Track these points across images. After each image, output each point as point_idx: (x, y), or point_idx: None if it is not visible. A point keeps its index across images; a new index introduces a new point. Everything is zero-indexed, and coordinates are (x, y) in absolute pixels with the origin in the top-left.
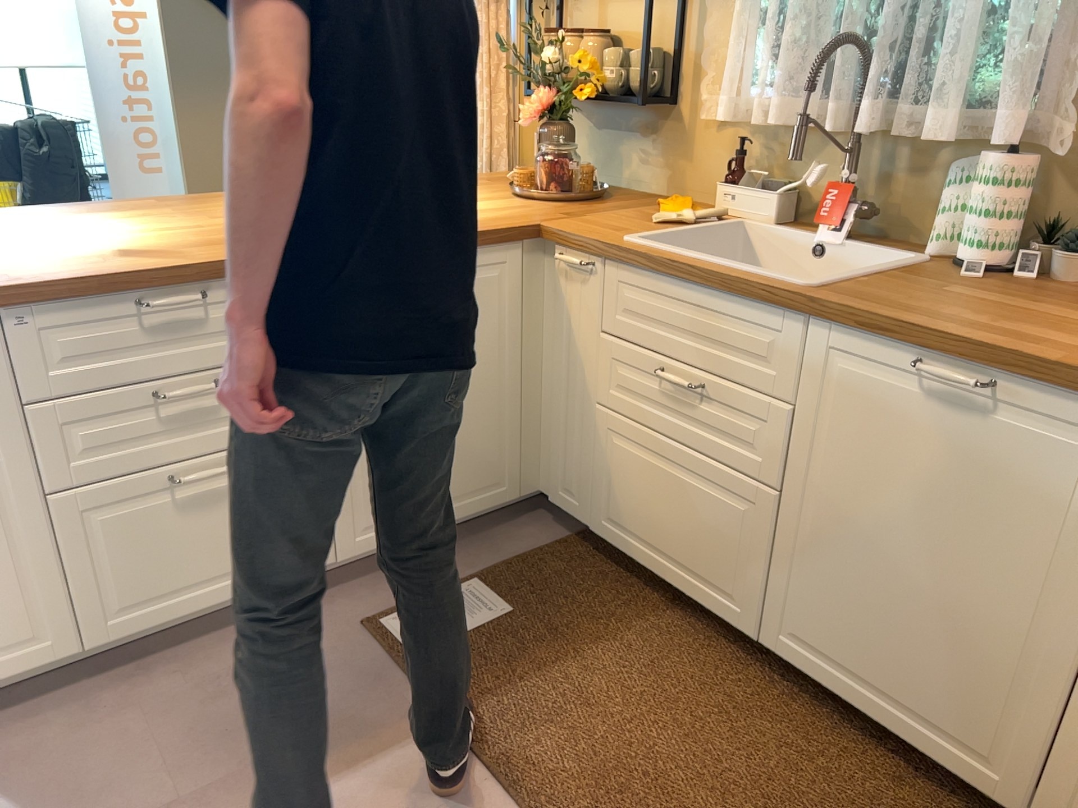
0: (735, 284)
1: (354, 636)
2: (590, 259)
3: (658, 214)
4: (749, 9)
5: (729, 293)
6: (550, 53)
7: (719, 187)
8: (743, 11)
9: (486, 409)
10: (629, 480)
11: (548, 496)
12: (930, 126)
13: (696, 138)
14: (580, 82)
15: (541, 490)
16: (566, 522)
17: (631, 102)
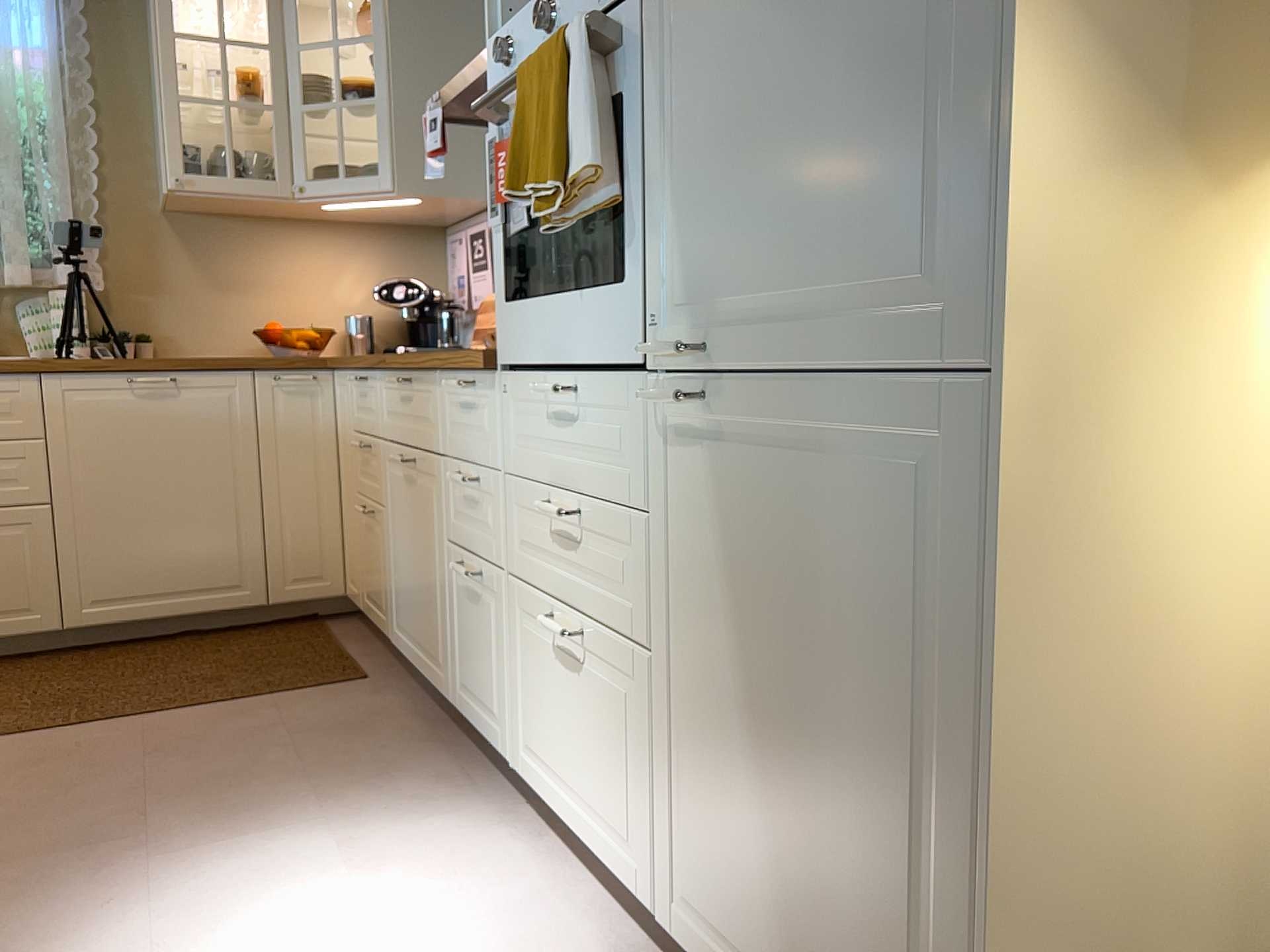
0: None
1: None
2: None
3: None
4: None
5: None
6: None
7: None
8: None
9: None
10: None
11: None
12: (14, 274)
13: None
14: None
15: None
16: None
17: None
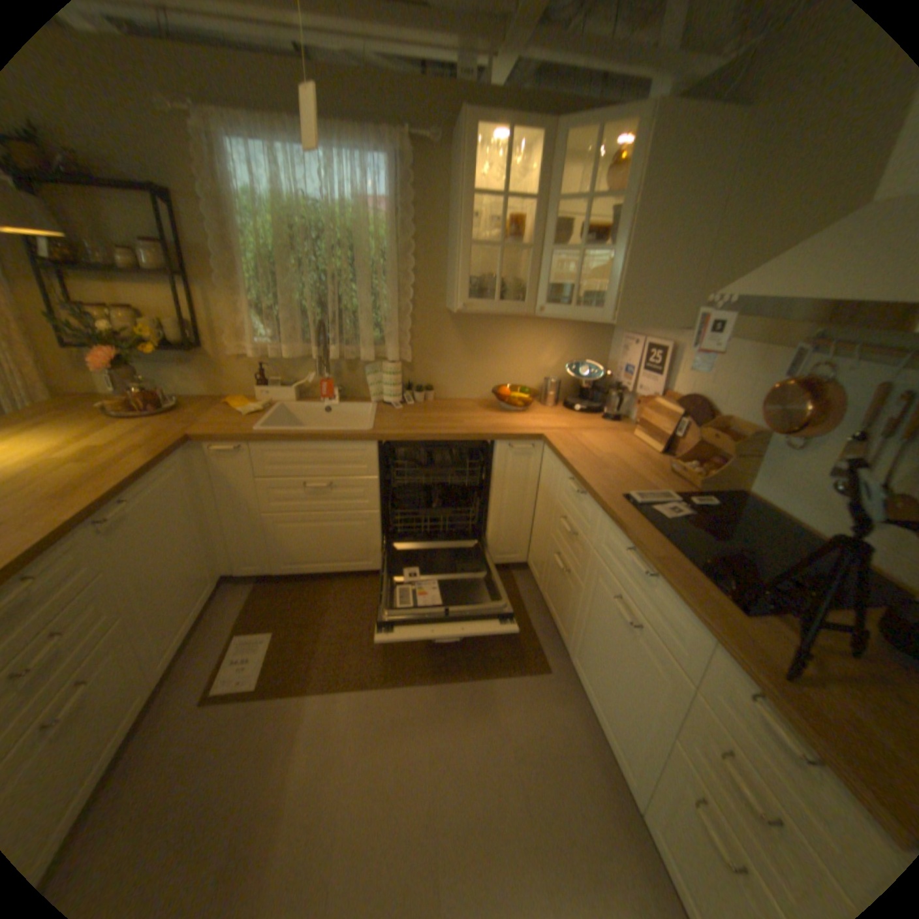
0: (340, 438)
1: (202, 715)
2: (236, 445)
3: (234, 410)
4: (250, 302)
5: (335, 442)
6: (103, 324)
7: (257, 389)
8: (239, 300)
9: (191, 549)
10: (294, 541)
11: (230, 575)
12: (365, 355)
13: (223, 364)
14: (131, 340)
15: (222, 576)
16: (242, 582)
17: (162, 347)
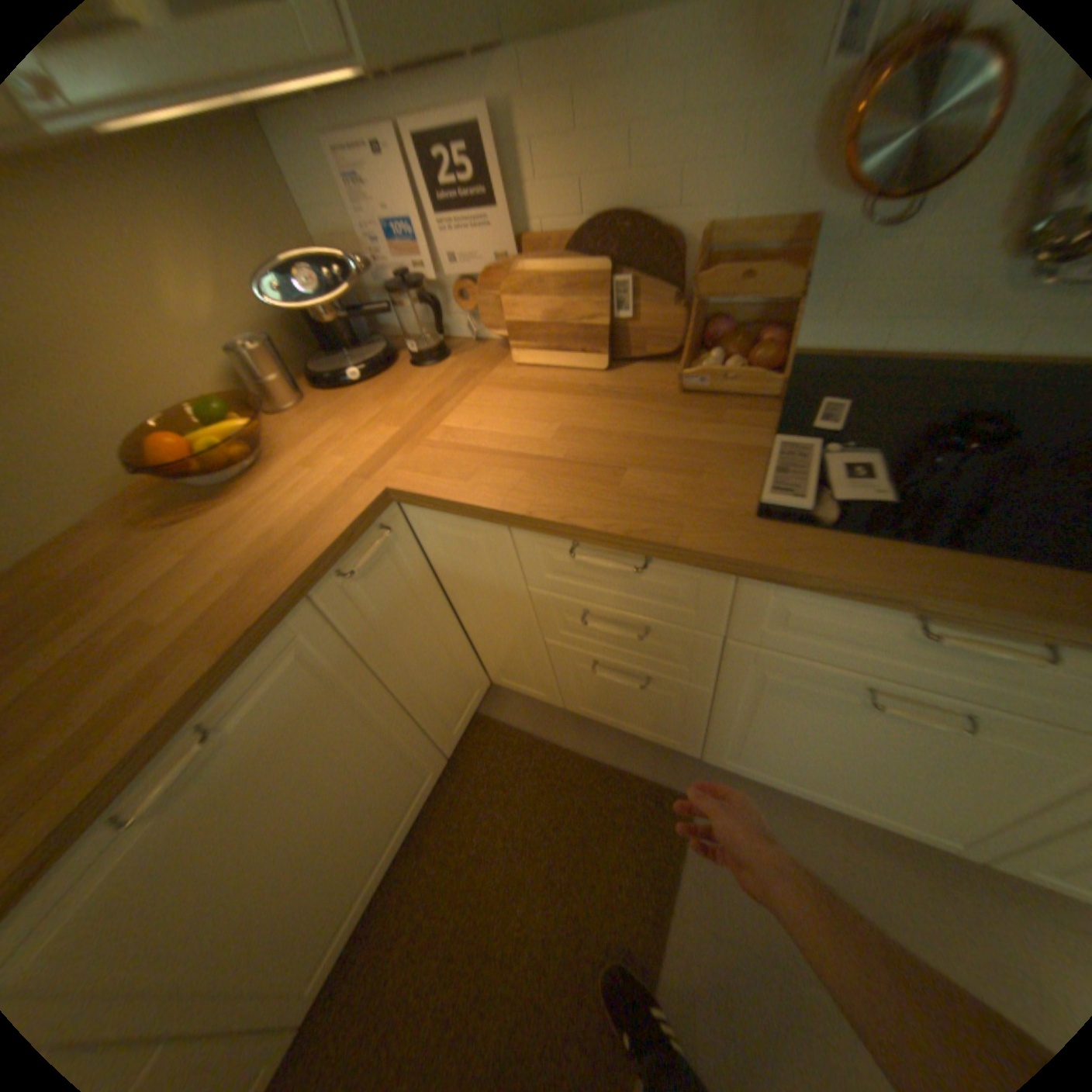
0: None
1: None
2: None
3: None
4: None
5: None
6: None
7: None
8: None
9: None
10: None
11: None
12: None
13: None
14: None
15: None
16: None
17: None
